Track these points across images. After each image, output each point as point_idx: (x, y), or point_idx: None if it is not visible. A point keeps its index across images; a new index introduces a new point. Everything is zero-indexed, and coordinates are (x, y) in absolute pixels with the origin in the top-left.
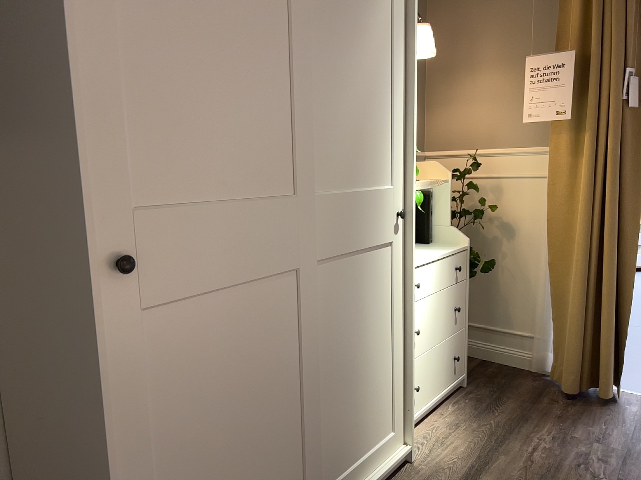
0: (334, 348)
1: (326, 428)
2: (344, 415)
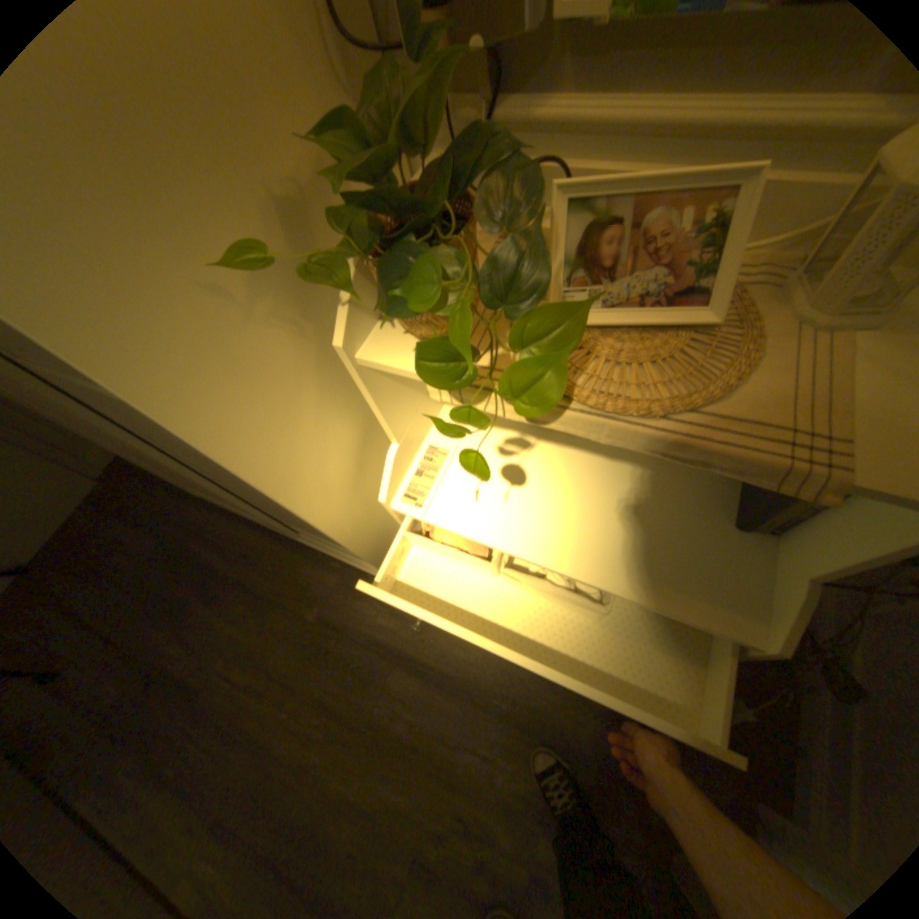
0: None
1: None
2: None
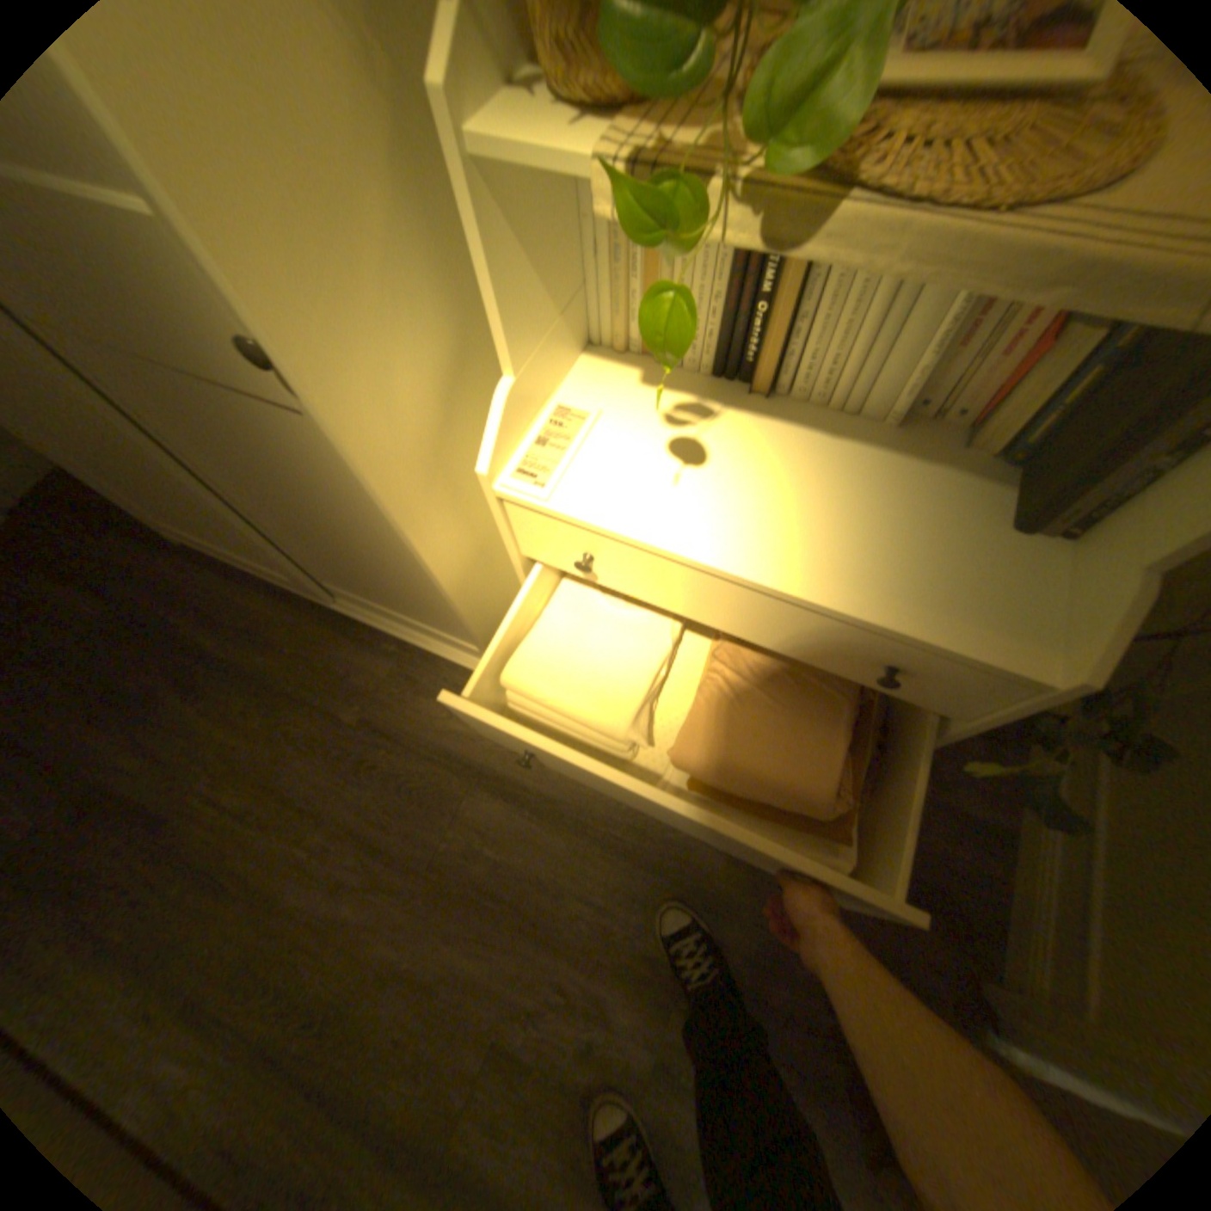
0: (244, 487)
1: (301, 552)
2: (337, 567)
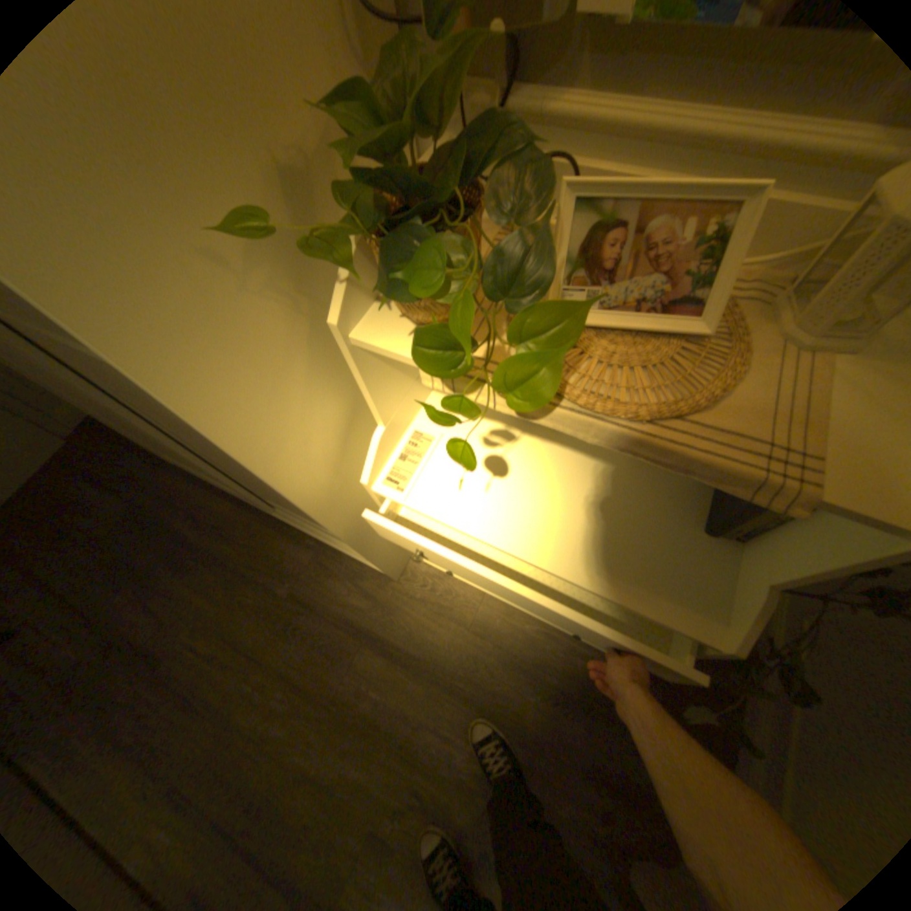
0: None
1: None
2: None
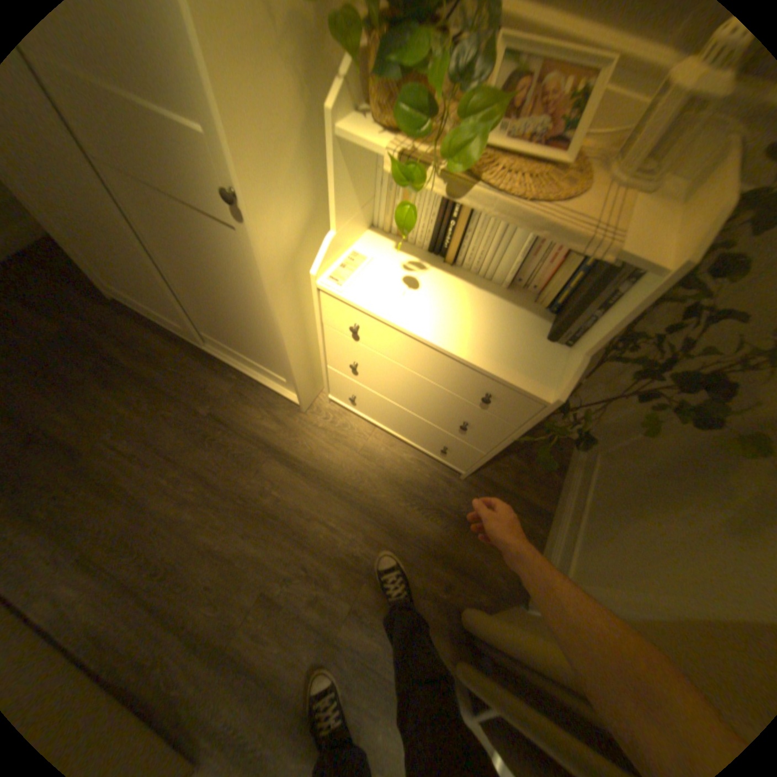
0: (178, 266)
1: (195, 311)
2: (215, 322)
